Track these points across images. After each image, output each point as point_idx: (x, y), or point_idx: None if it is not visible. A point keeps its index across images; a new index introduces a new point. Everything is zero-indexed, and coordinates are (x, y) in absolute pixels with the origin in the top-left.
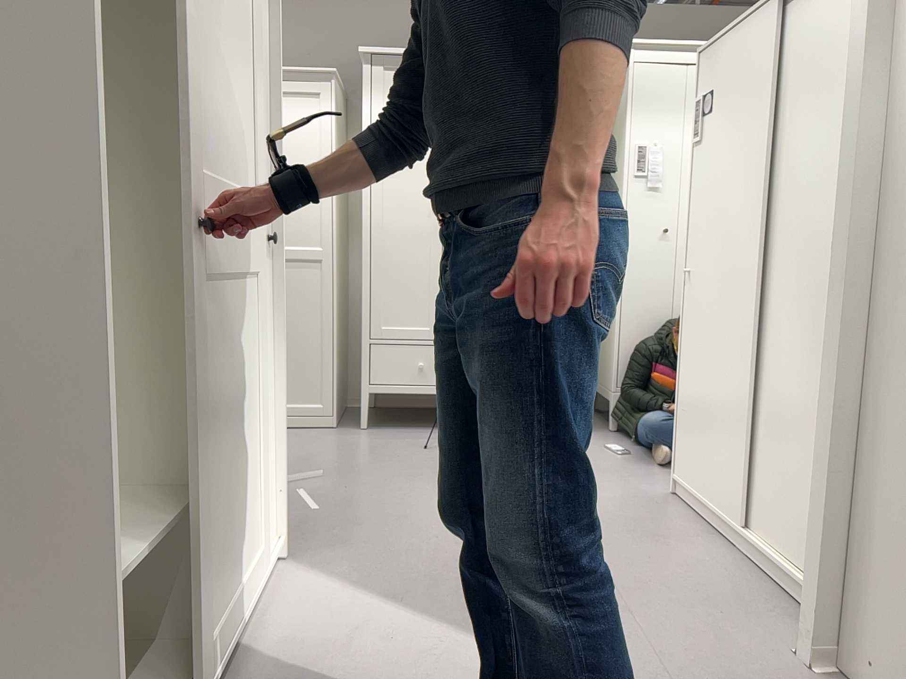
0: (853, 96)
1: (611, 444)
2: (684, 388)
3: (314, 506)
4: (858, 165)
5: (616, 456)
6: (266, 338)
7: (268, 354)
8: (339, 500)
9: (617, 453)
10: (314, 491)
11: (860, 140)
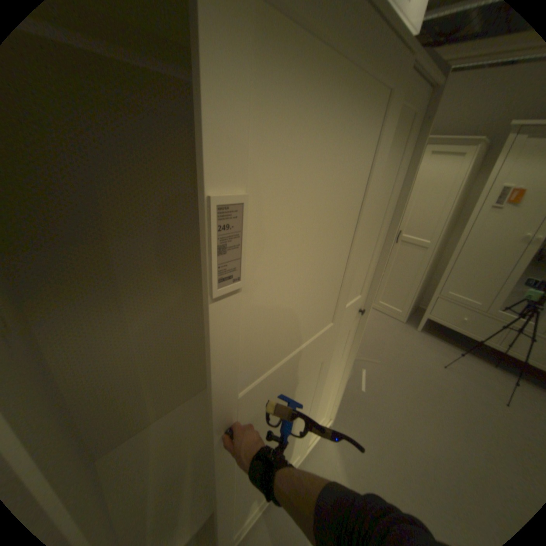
0: None
1: None
2: None
3: (365, 387)
4: None
5: None
6: (346, 353)
7: (346, 357)
8: (379, 389)
9: None
10: (371, 373)
11: None
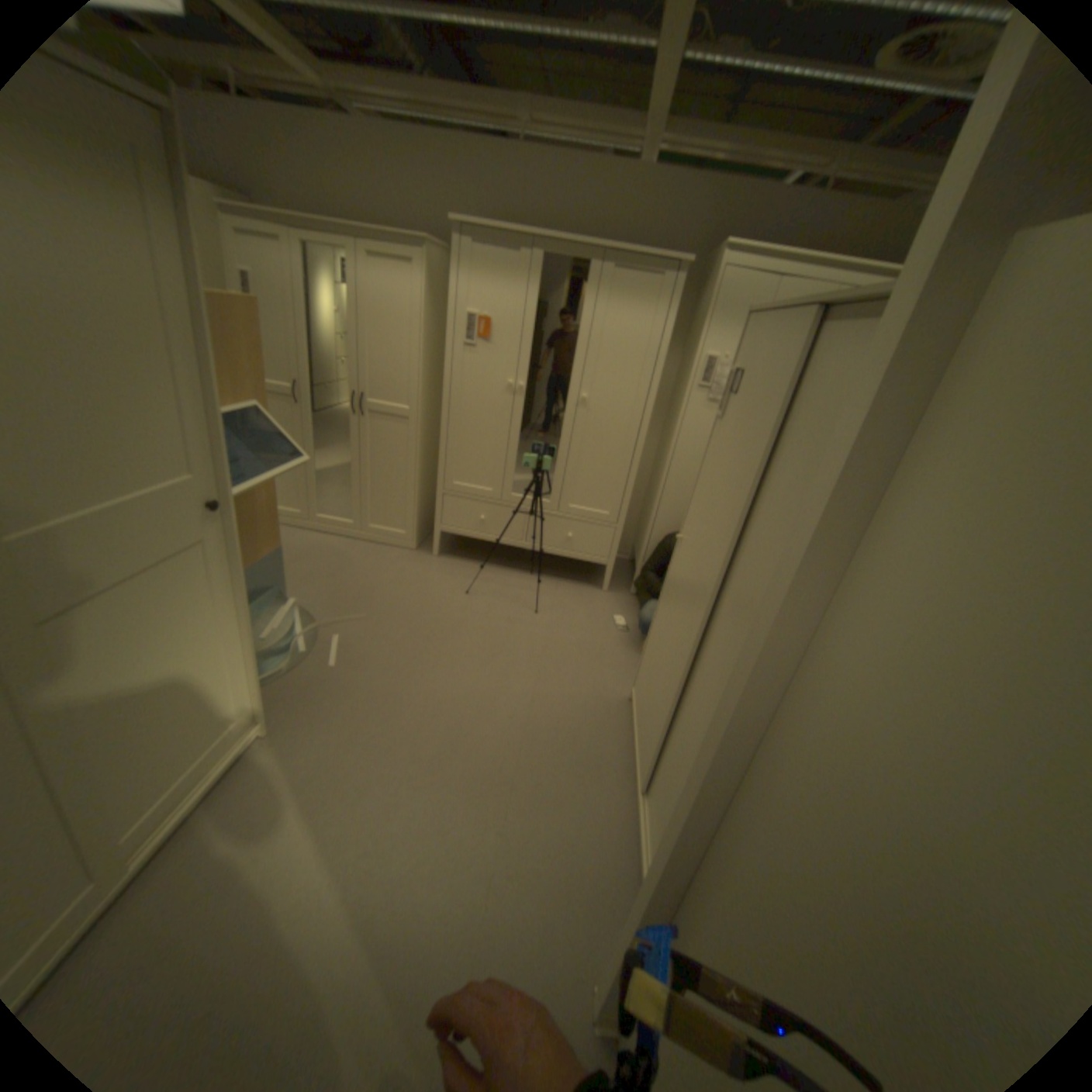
0: (770, 590)
1: (619, 615)
2: (652, 632)
3: (336, 659)
4: (742, 684)
5: (613, 632)
6: (221, 588)
7: (229, 597)
8: (361, 653)
9: (616, 628)
10: (349, 636)
11: (753, 659)
